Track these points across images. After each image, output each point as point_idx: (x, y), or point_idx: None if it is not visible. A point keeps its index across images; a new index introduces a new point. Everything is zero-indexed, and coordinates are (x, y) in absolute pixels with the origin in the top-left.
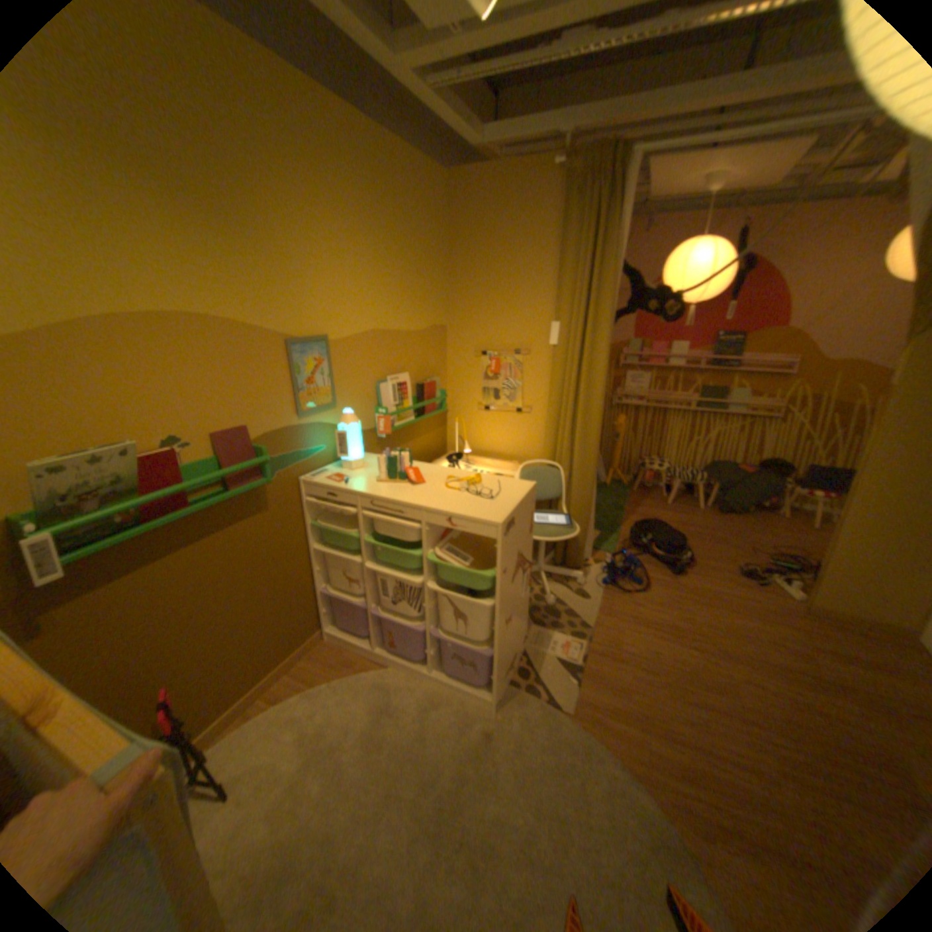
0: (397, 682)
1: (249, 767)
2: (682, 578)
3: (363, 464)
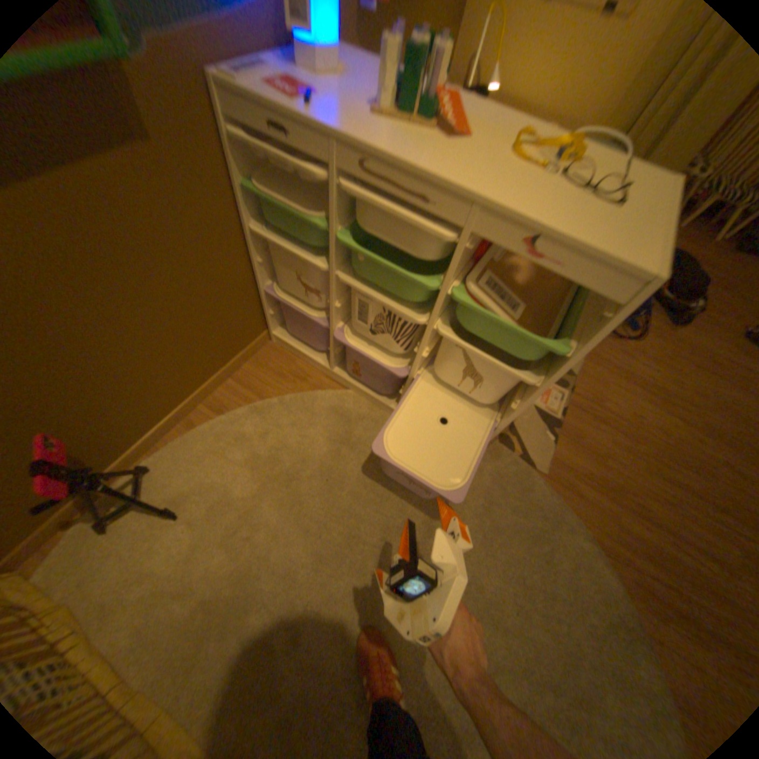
0: (359, 409)
1: (199, 485)
2: (681, 330)
3: (338, 66)
